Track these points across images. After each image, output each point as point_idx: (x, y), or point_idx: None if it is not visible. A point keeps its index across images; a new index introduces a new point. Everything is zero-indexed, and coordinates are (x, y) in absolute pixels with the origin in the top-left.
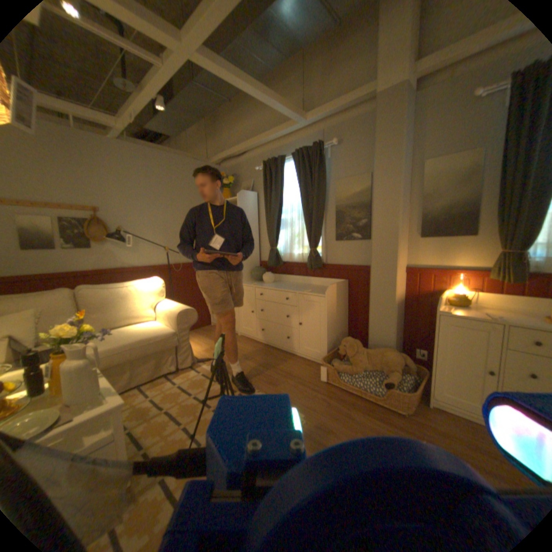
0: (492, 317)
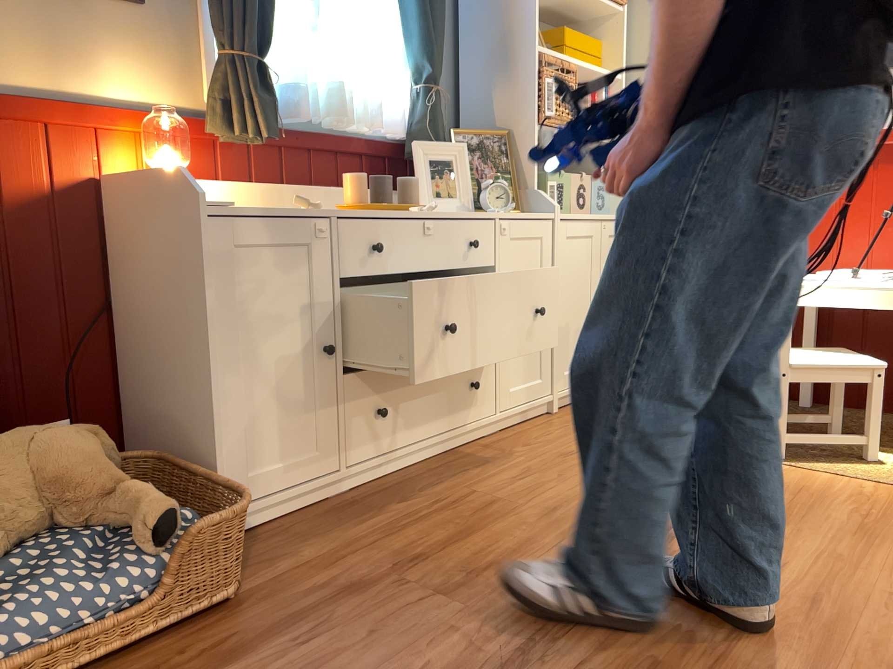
0: (294, 209)
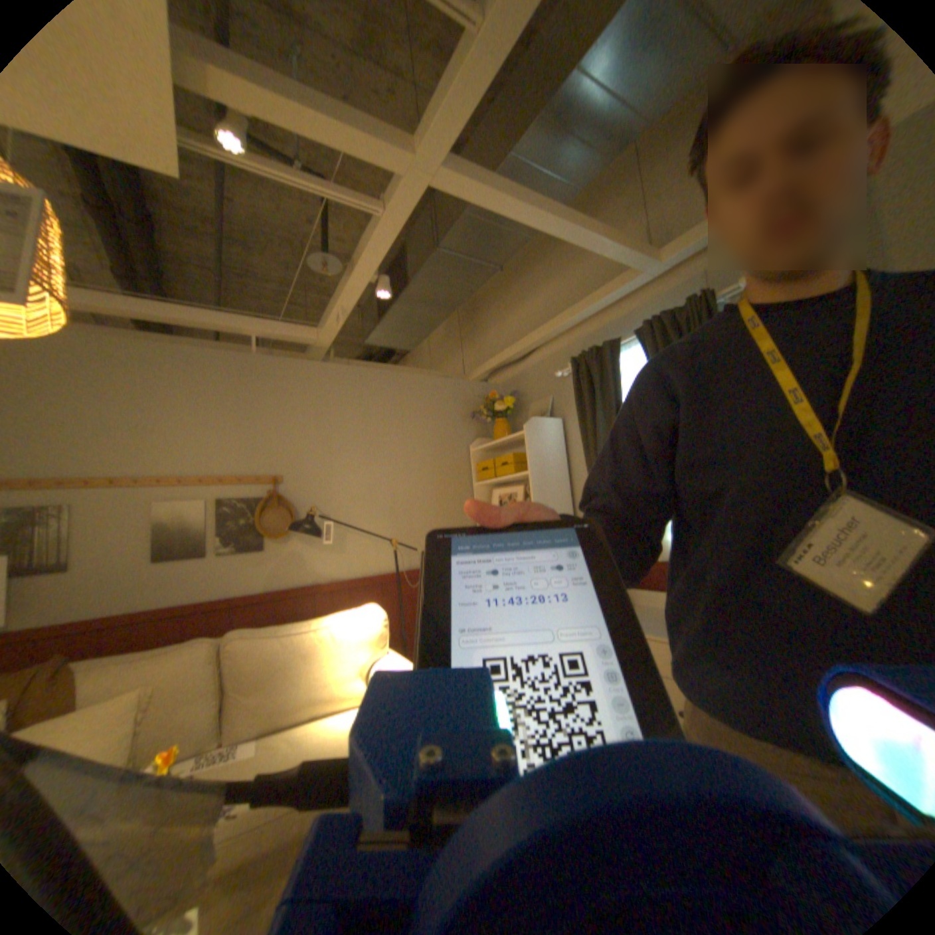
0: None
